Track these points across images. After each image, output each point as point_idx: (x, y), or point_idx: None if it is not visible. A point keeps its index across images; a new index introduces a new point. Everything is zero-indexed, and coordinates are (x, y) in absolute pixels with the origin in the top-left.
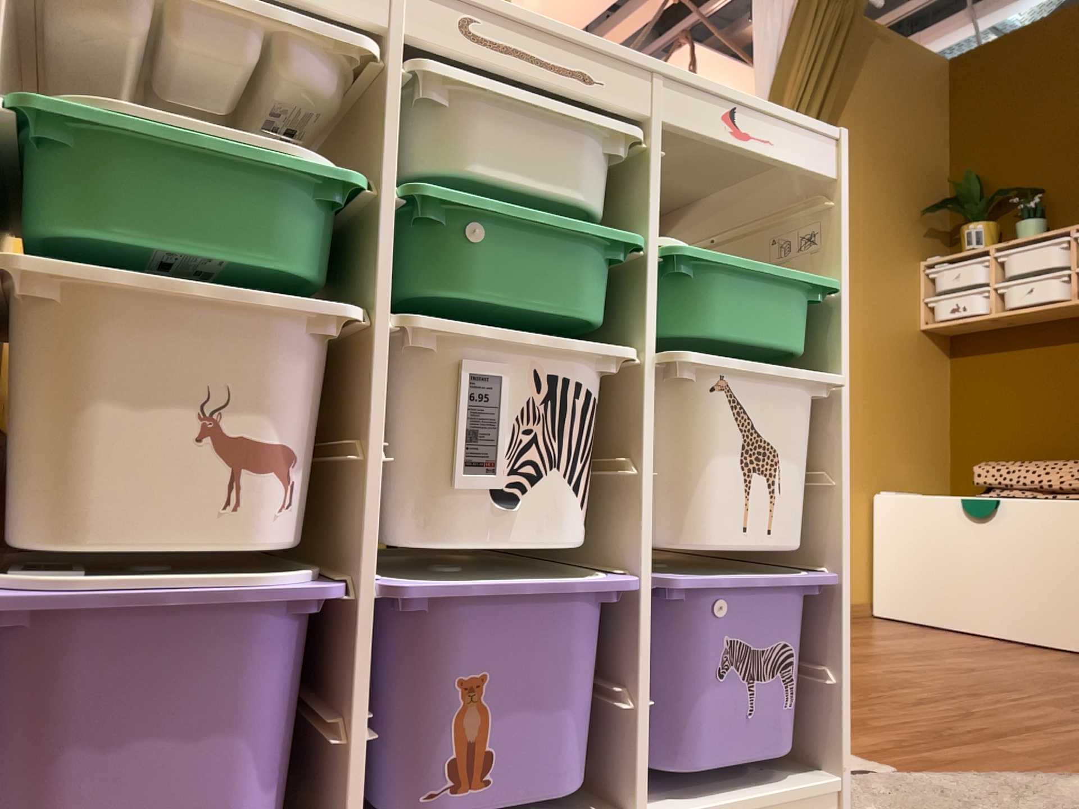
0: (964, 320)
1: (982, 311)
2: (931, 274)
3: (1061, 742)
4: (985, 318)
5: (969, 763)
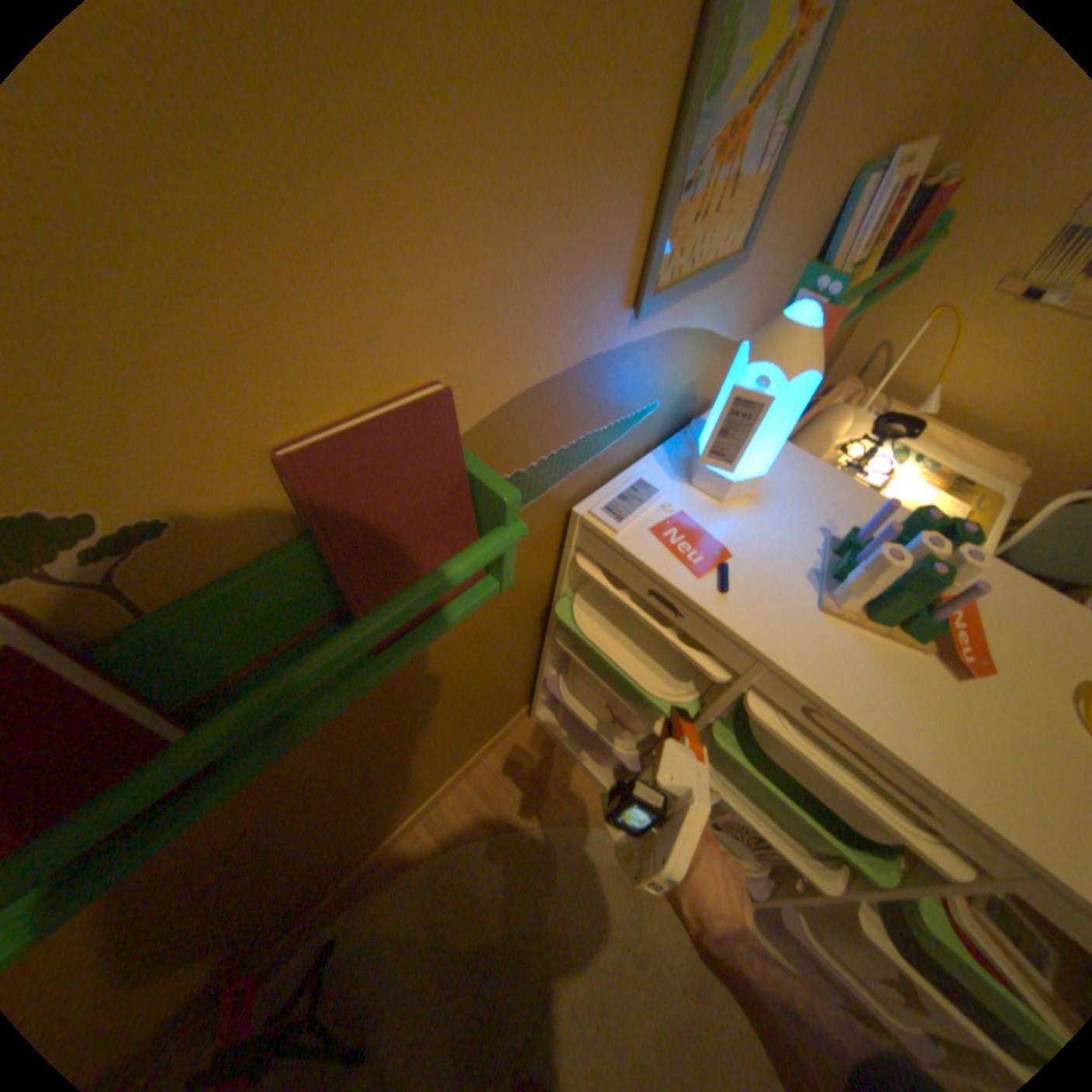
0: None
1: None
2: None
3: None
4: None
5: None
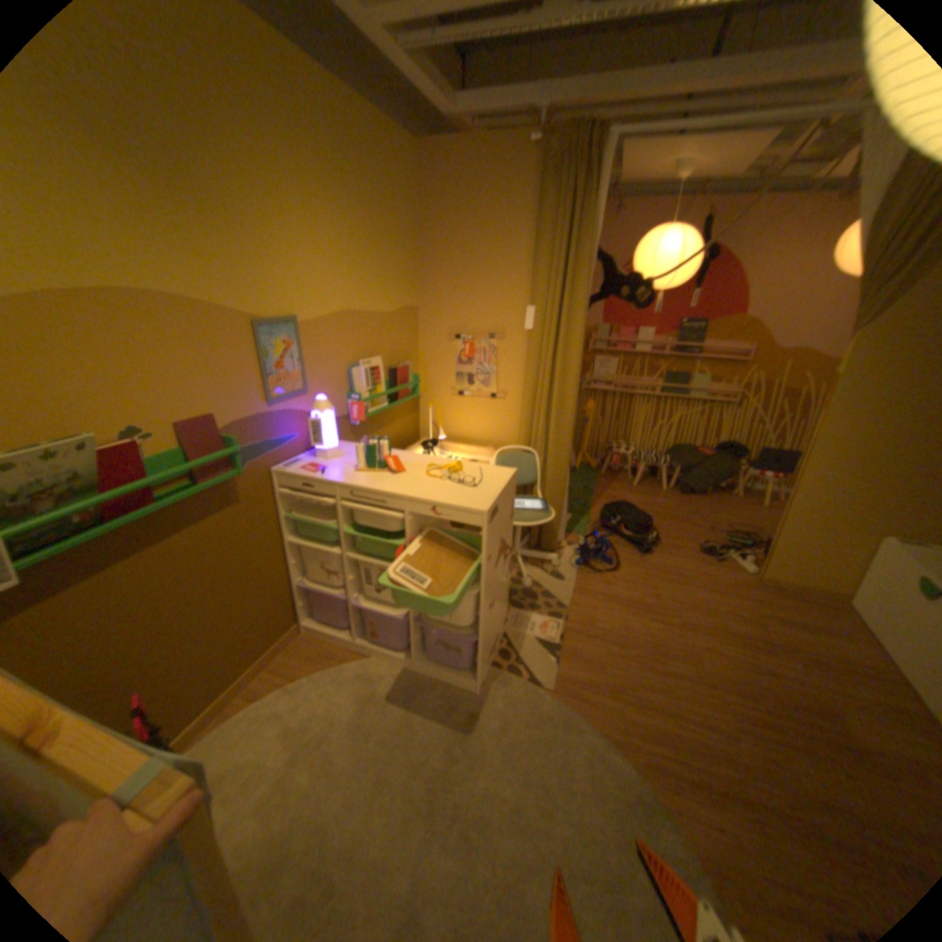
0: None
1: None
2: None
3: (661, 735)
4: None
5: (586, 711)
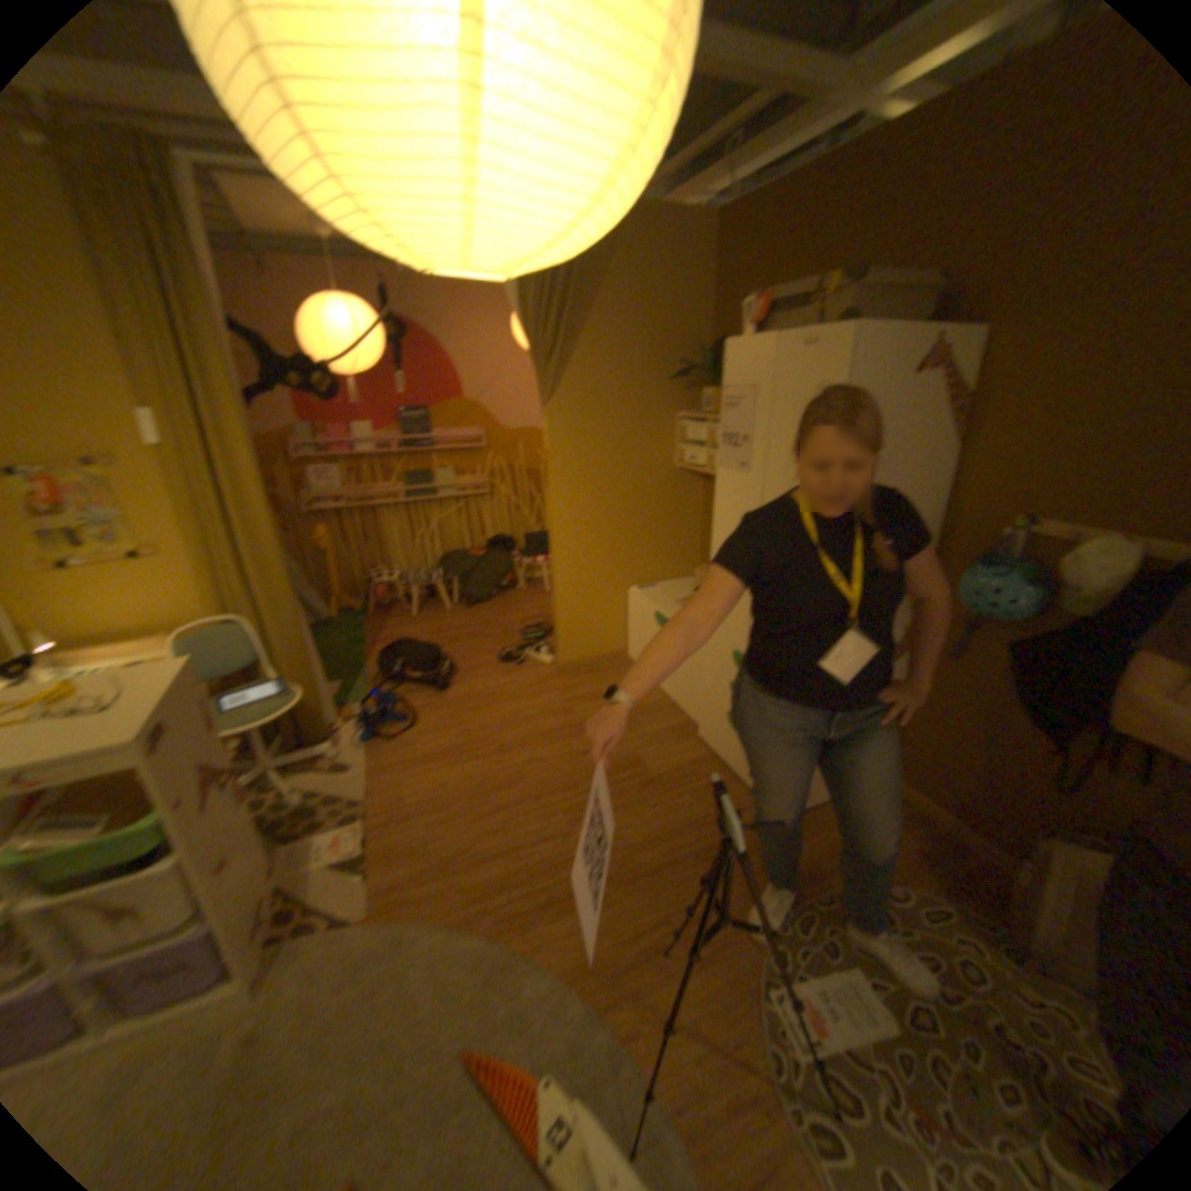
0: (697, 471)
1: (705, 467)
2: (685, 427)
3: (500, 882)
4: (706, 473)
5: (412, 915)
